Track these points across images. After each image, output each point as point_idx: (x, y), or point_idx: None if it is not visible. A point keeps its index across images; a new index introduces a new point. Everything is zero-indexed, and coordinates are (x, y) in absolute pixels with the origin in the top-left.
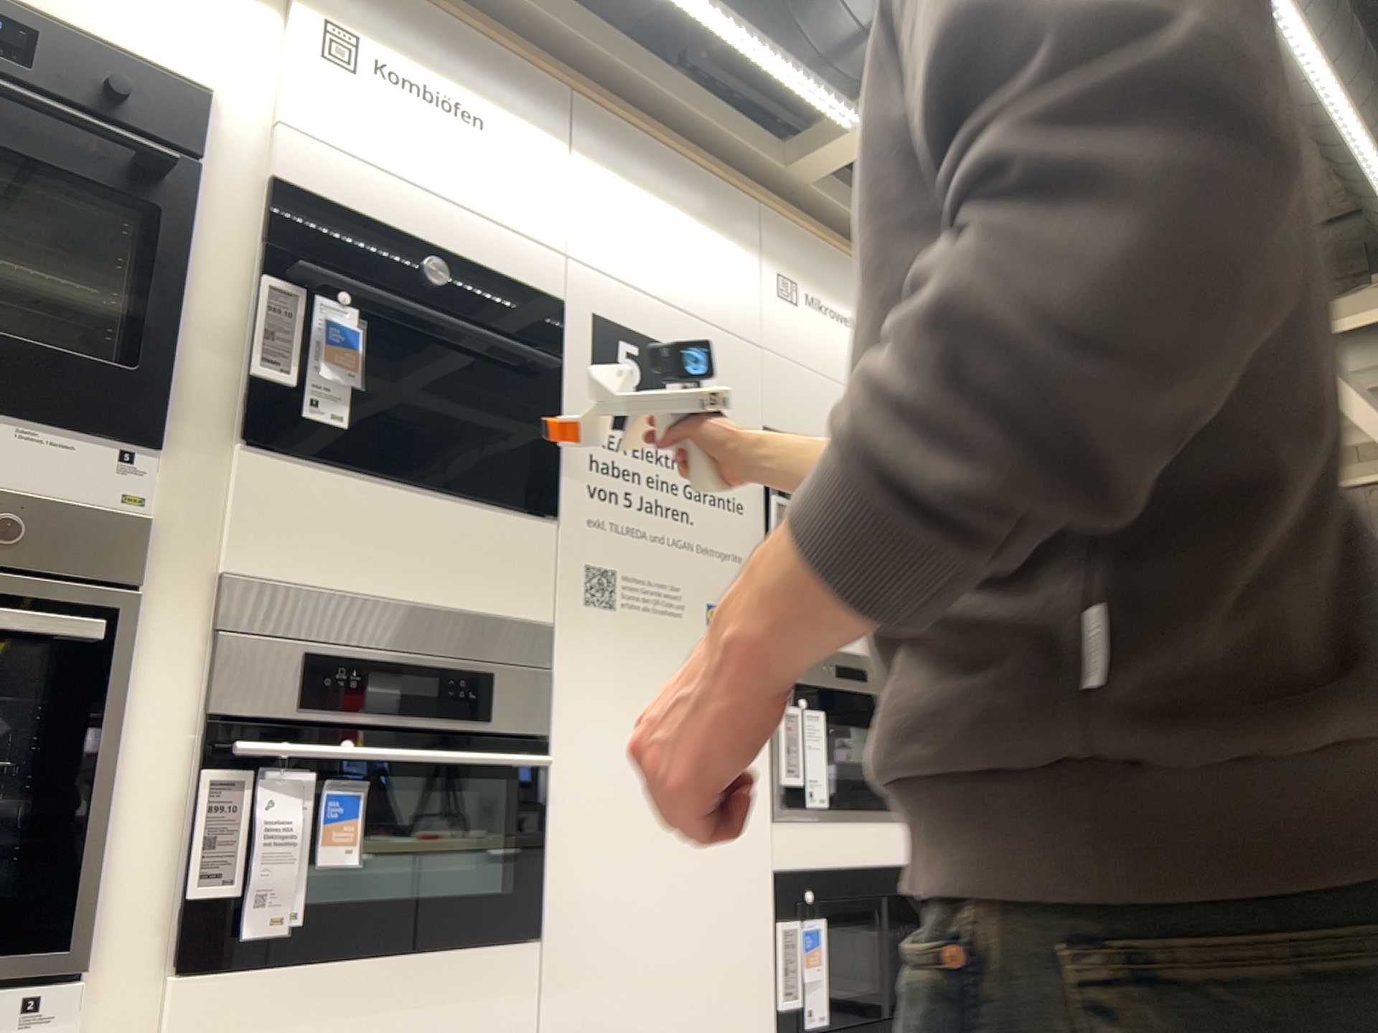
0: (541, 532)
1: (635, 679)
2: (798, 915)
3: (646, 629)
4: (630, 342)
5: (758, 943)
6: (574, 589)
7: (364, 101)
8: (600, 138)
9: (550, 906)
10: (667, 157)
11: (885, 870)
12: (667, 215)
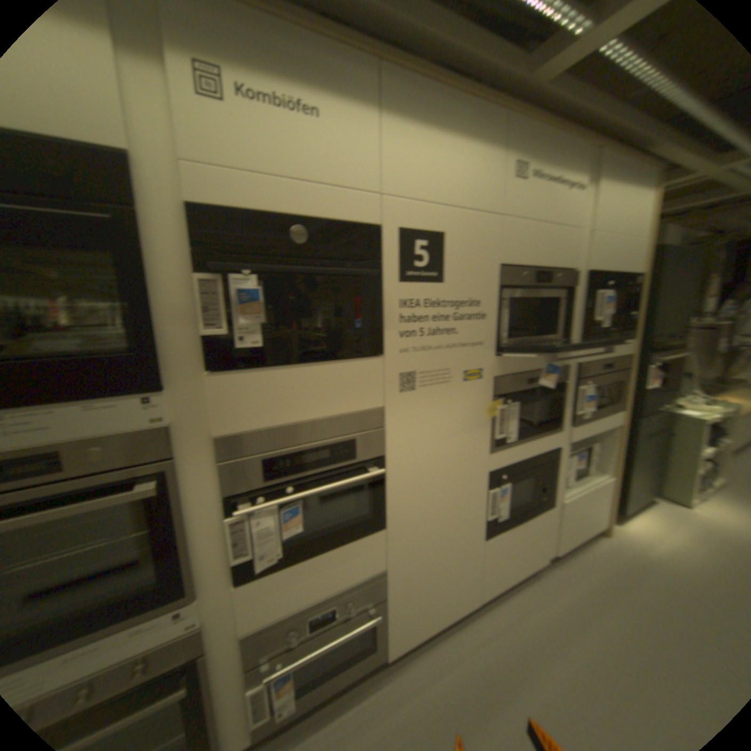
0: (376, 364)
1: (427, 418)
2: (499, 485)
3: (432, 393)
4: (423, 240)
5: (481, 501)
6: (395, 387)
7: (233, 122)
8: (401, 95)
9: (390, 516)
10: (448, 95)
11: (541, 457)
12: (447, 142)
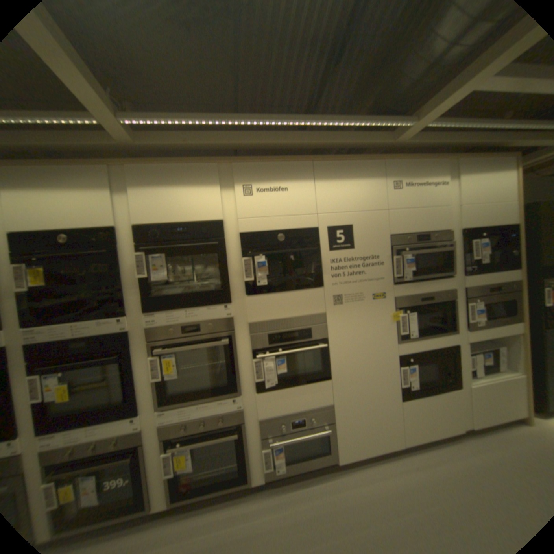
0: (319, 291)
1: (350, 319)
2: (407, 365)
3: (352, 306)
4: (340, 230)
5: (394, 373)
6: (330, 302)
7: (255, 202)
8: (323, 171)
9: (332, 373)
10: (347, 164)
11: (440, 350)
12: (348, 184)
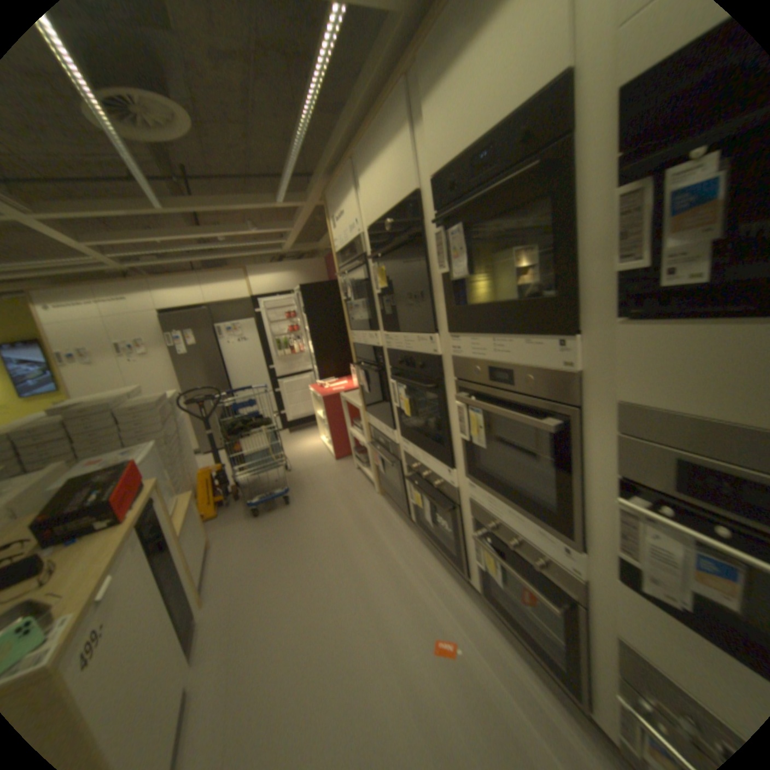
0: None
1: None
2: None
3: None
4: None
5: None
6: None
7: None
8: None
9: None
10: None
11: None
12: None
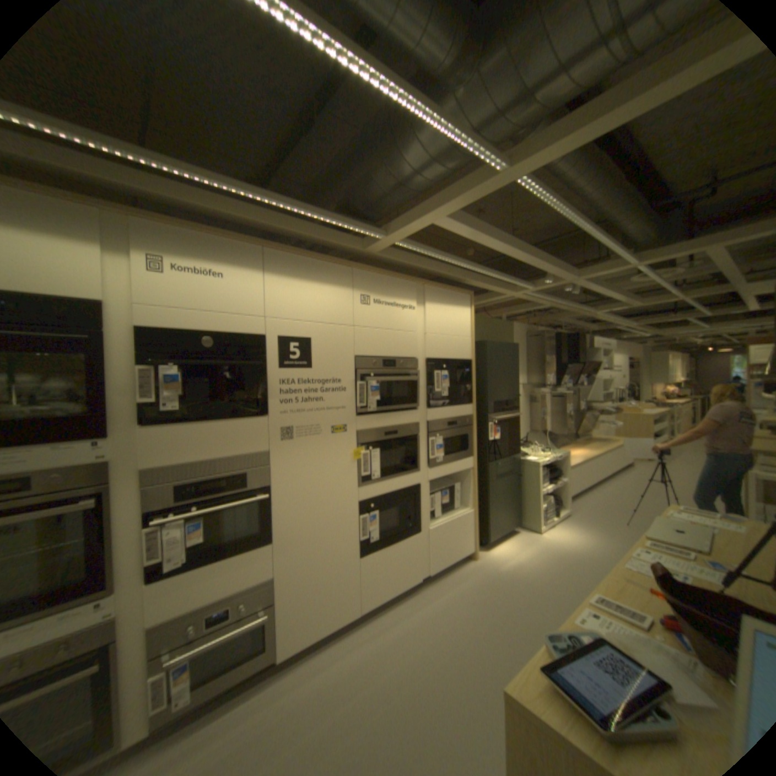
0: (261, 422)
1: (302, 459)
2: (366, 512)
3: (305, 442)
4: (294, 343)
5: (351, 524)
6: (276, 437)
7: (166, 284)
8: (276, 264)
9: (273, 534)
10: (307, 263)
11: (401, 491)
12: (308, 287)
